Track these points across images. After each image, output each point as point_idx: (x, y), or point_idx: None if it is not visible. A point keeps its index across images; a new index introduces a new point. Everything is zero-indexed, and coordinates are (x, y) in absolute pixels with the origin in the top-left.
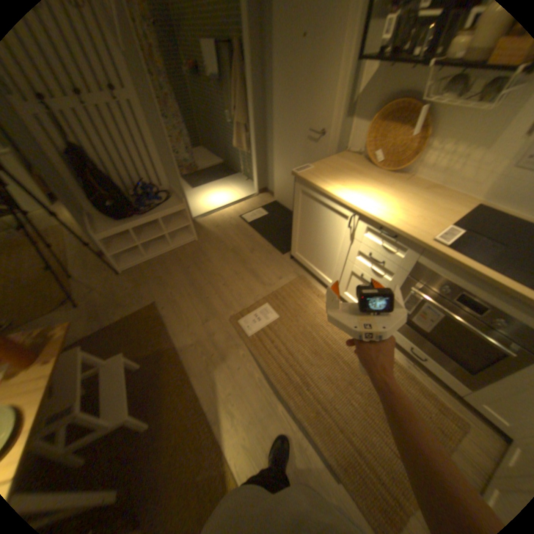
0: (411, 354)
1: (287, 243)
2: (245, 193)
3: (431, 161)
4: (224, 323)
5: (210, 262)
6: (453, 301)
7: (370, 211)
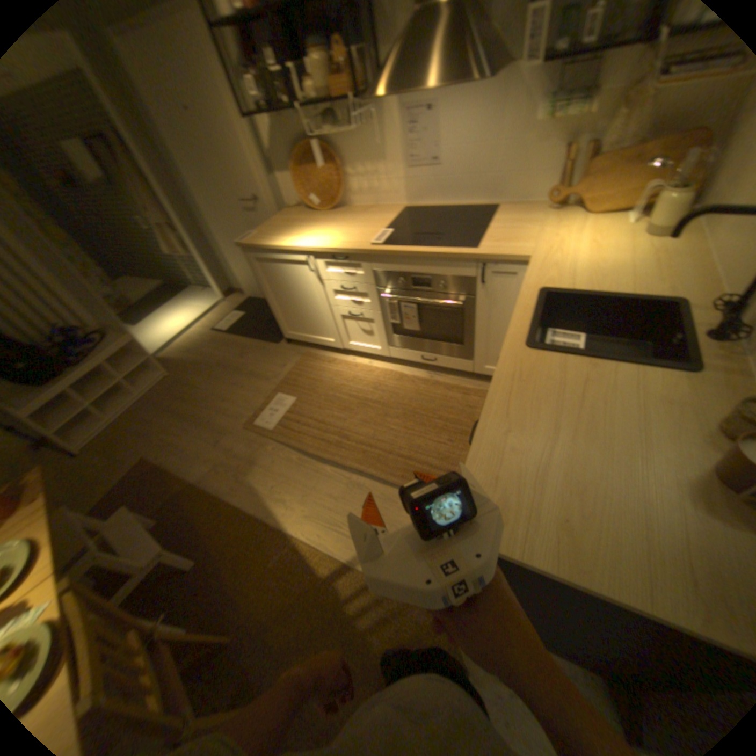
0: (424, 362)
1: (277, 330)
2: (205, 303)
3: (354, 187)
4: (237, 434)
5: (193, 388)
6: (410, 288)
7: (315, 245)
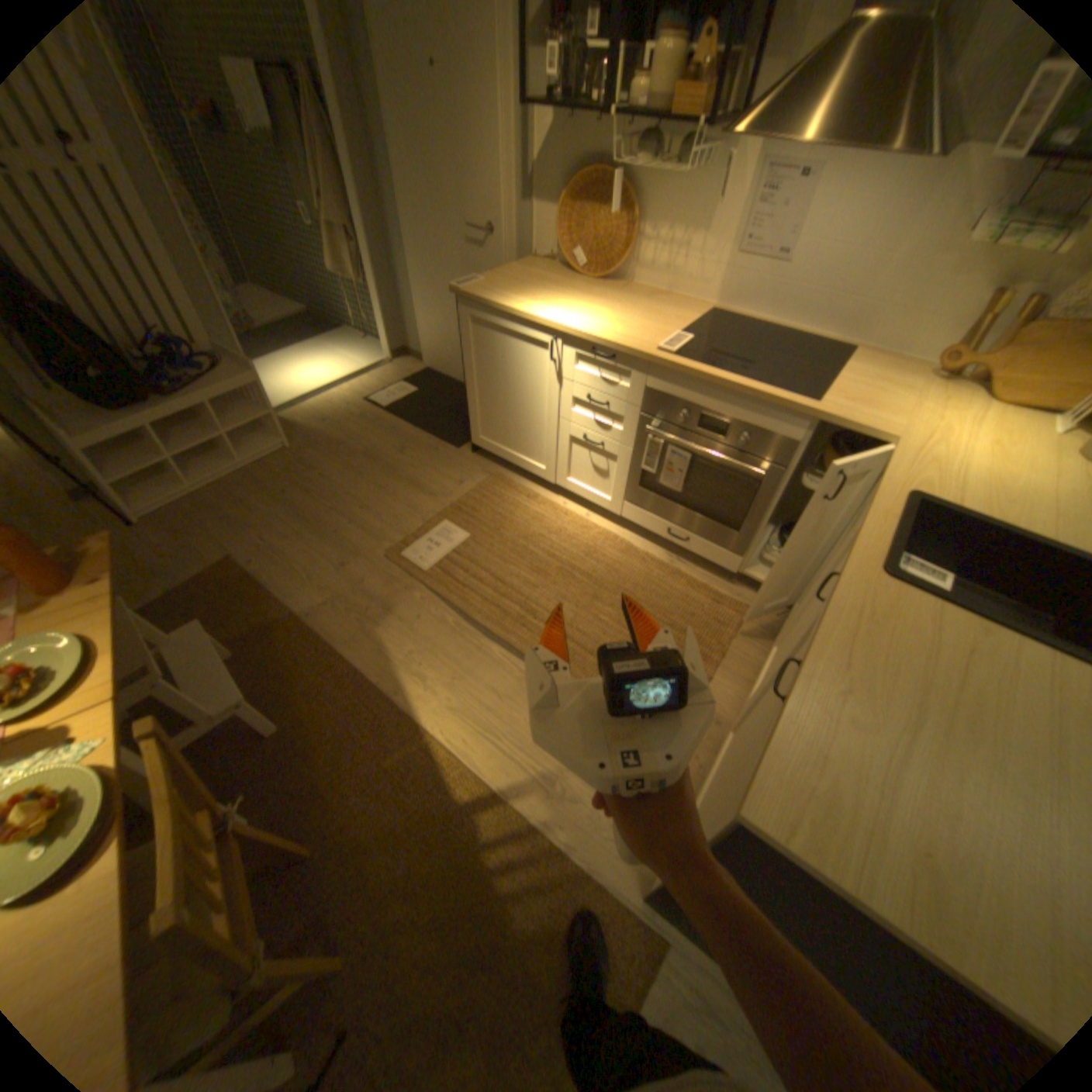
0: (669, 540)
1: (463, 430)
2: (366, 360)
3: (647, 258)
4: (377, 562)
5: (326, 477)
6: (693, 431)
7: (574, 327)
